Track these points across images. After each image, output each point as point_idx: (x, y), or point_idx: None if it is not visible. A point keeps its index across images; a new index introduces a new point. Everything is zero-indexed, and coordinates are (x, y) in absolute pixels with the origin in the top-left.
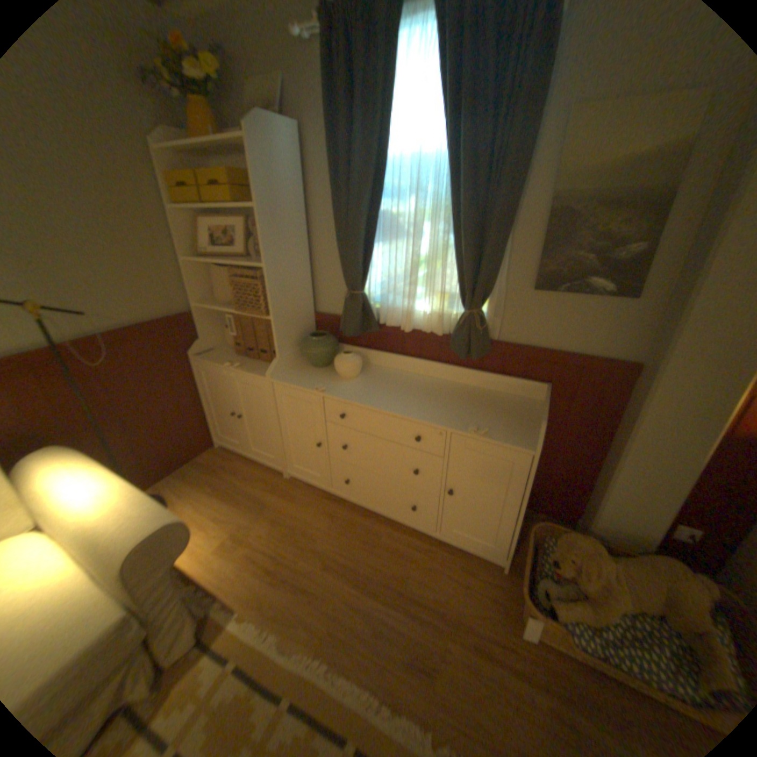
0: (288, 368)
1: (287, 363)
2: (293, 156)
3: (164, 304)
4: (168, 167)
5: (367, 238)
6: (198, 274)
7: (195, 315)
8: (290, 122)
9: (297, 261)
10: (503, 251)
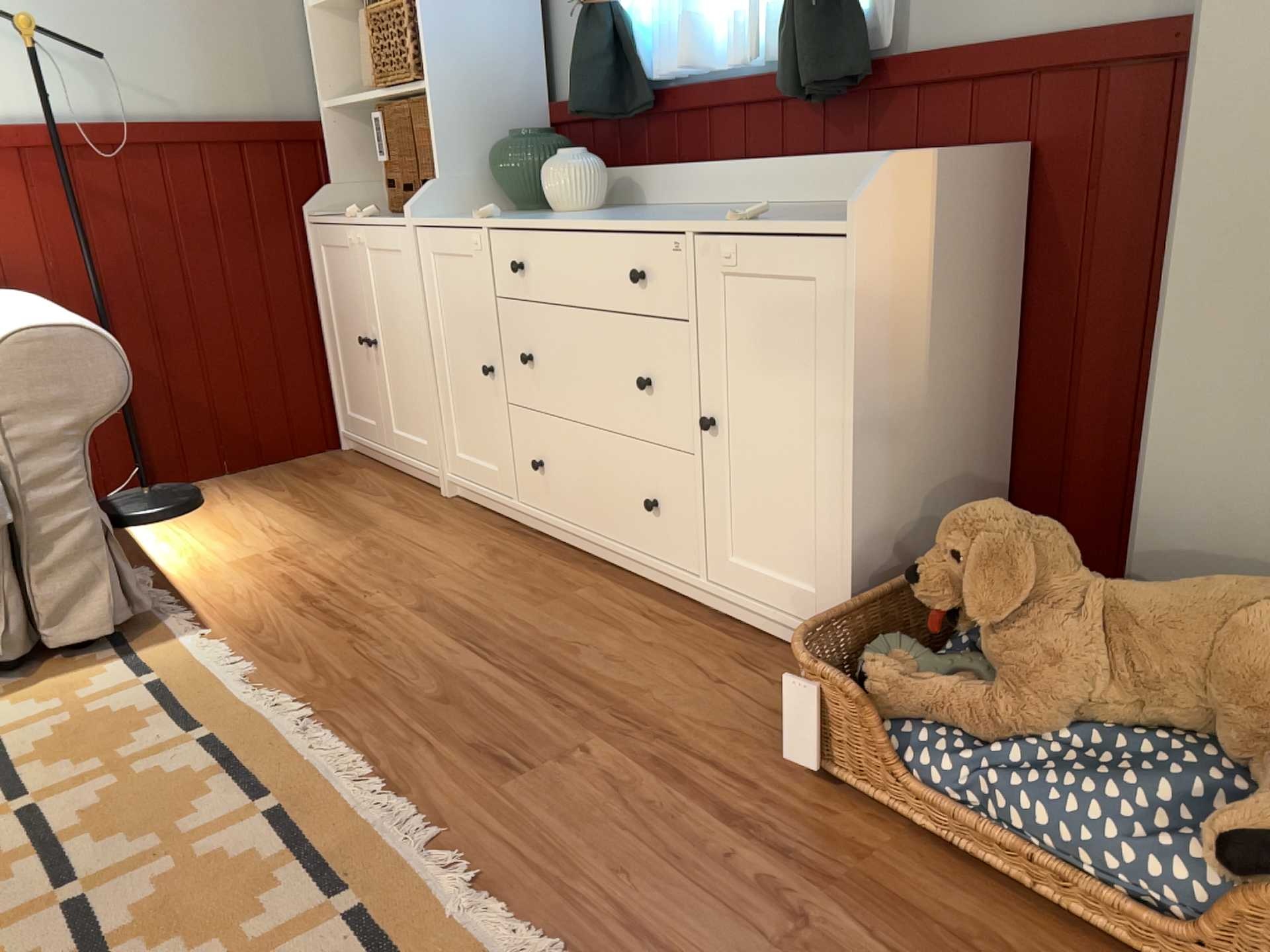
0: (459, 212)
1: (458, 199)
2: None
3: (267, 99)
4: None
5: None
6: (340, 47)
7: (327, 133)
8: None
9: None
10: None
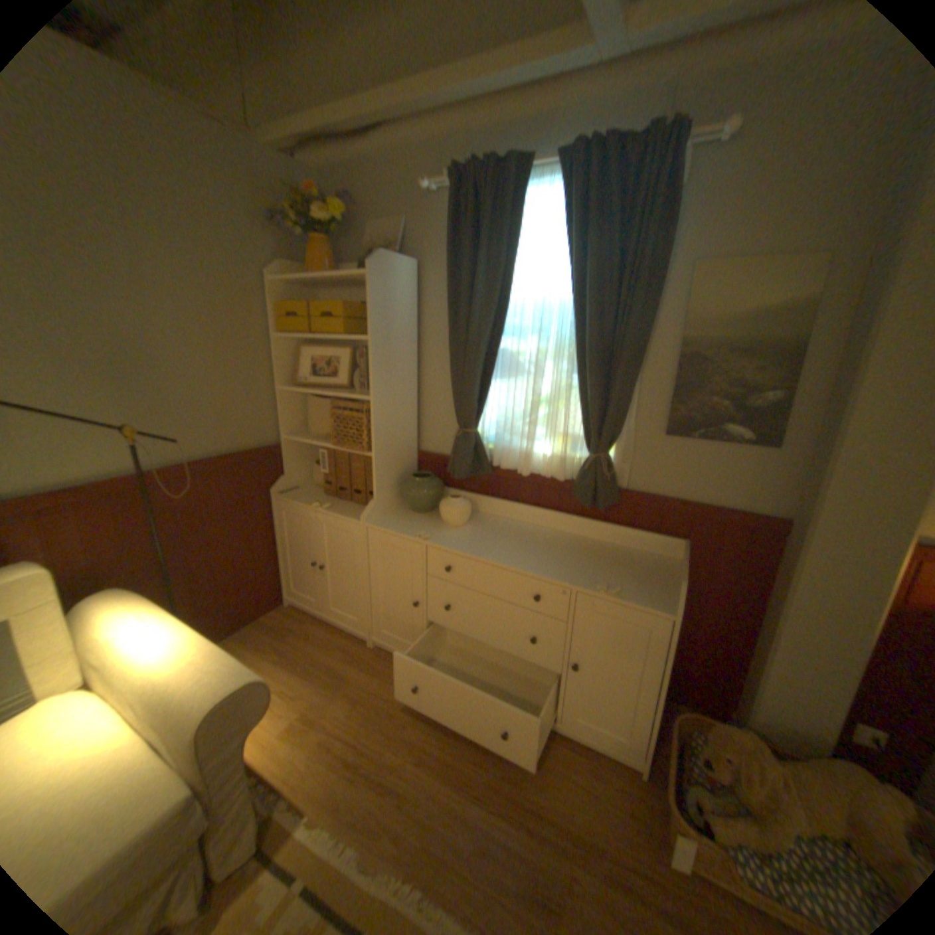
0: (384, 512)
1: (384, 506)
2: (410, 292)
3: (252, 435)
4: (278, 297)
5: (482, 375)
6: (292, 405)
7: (283, 448)
8: (410, 261)
9: (405, 395)
10: (631, 394)
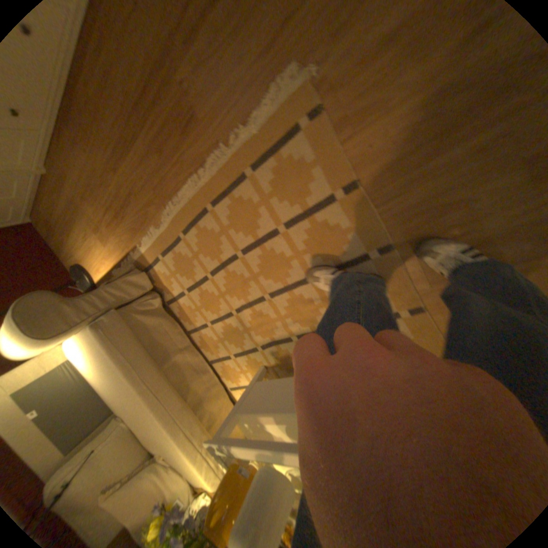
0: None
1: None
2: None
3: None
4: None
5: None
6: None
7: None
8: None
9: None
10: None
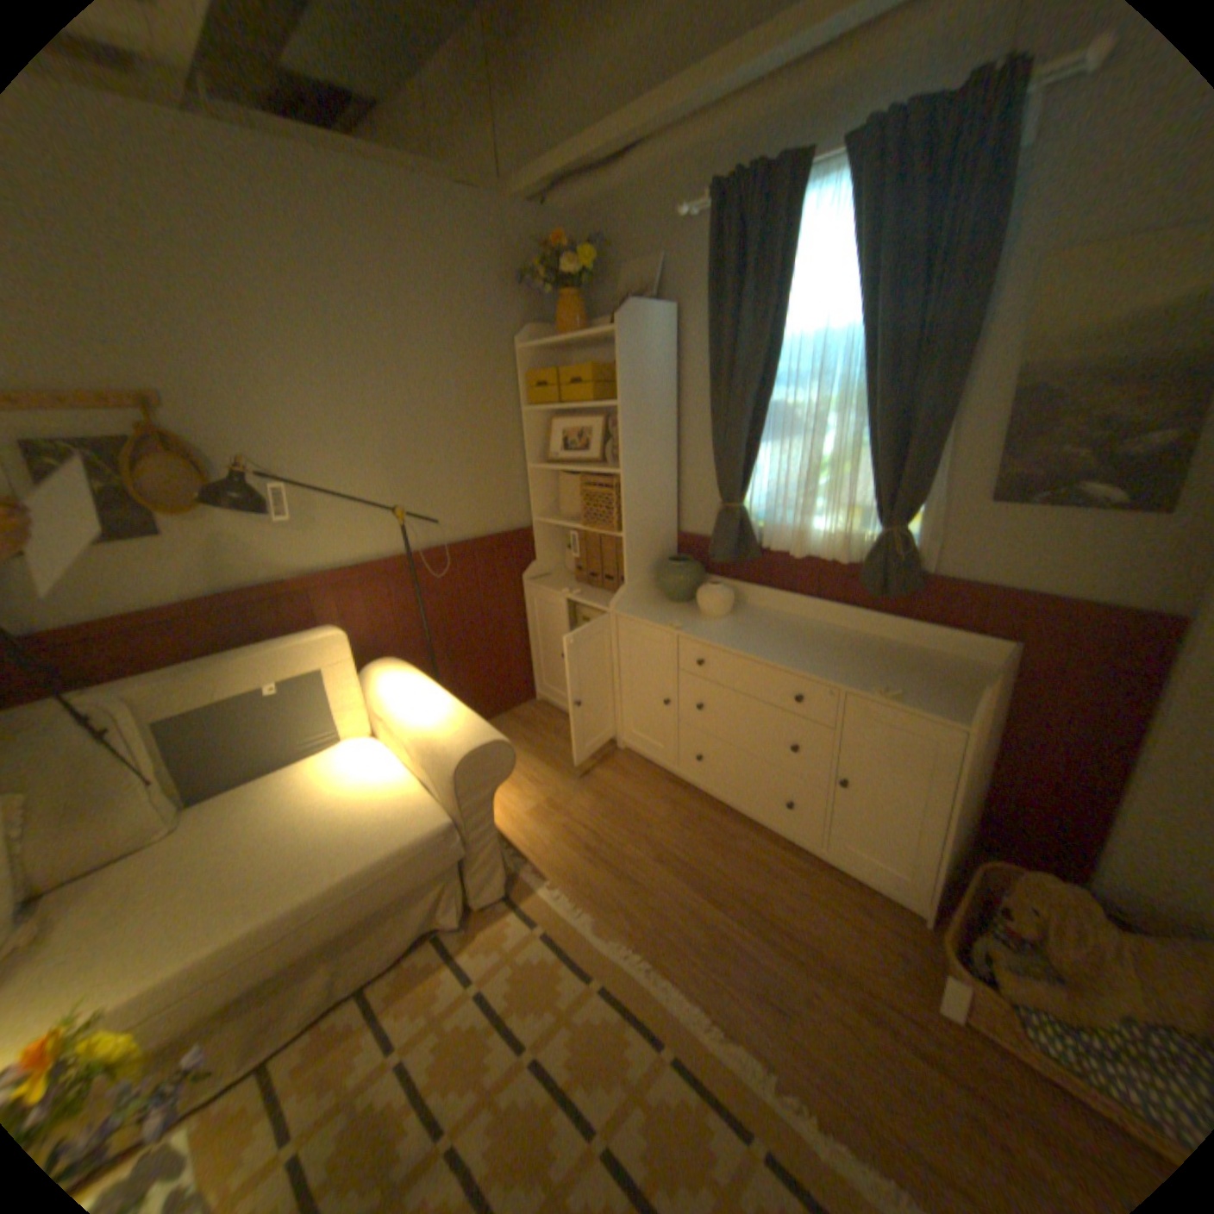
0: (636, 601)
1: (636, 594)
2: (667, 344)
3: (505, 518)
4: (529, 367)
5: (751, 437)
6: (543, 485)
7: (535, 532)
8: (667, 307)
9: (661, 467)
10: (940, 449)
